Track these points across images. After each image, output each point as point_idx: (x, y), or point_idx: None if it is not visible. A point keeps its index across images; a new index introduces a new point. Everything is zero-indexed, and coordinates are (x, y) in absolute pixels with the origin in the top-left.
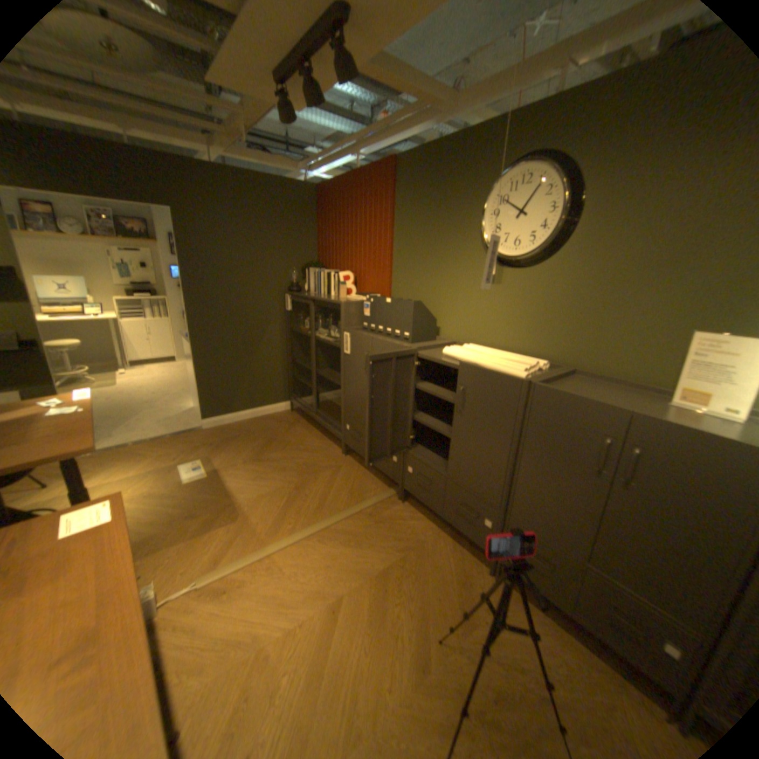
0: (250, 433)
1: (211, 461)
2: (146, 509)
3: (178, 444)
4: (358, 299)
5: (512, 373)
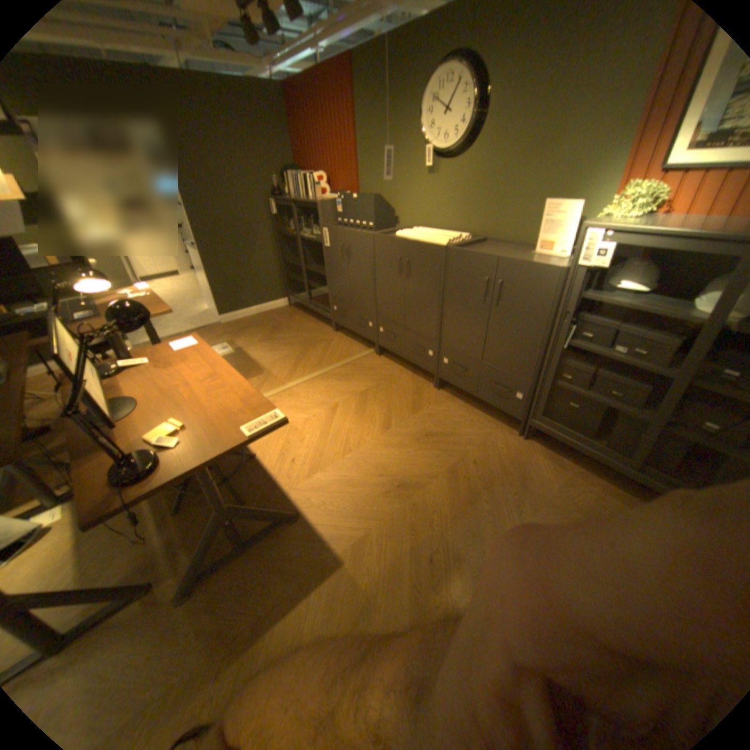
0: (263, 323)
1: (238, 343)
2: None
3: (209, 334)
4: (335, 197)
5: (442, 242)
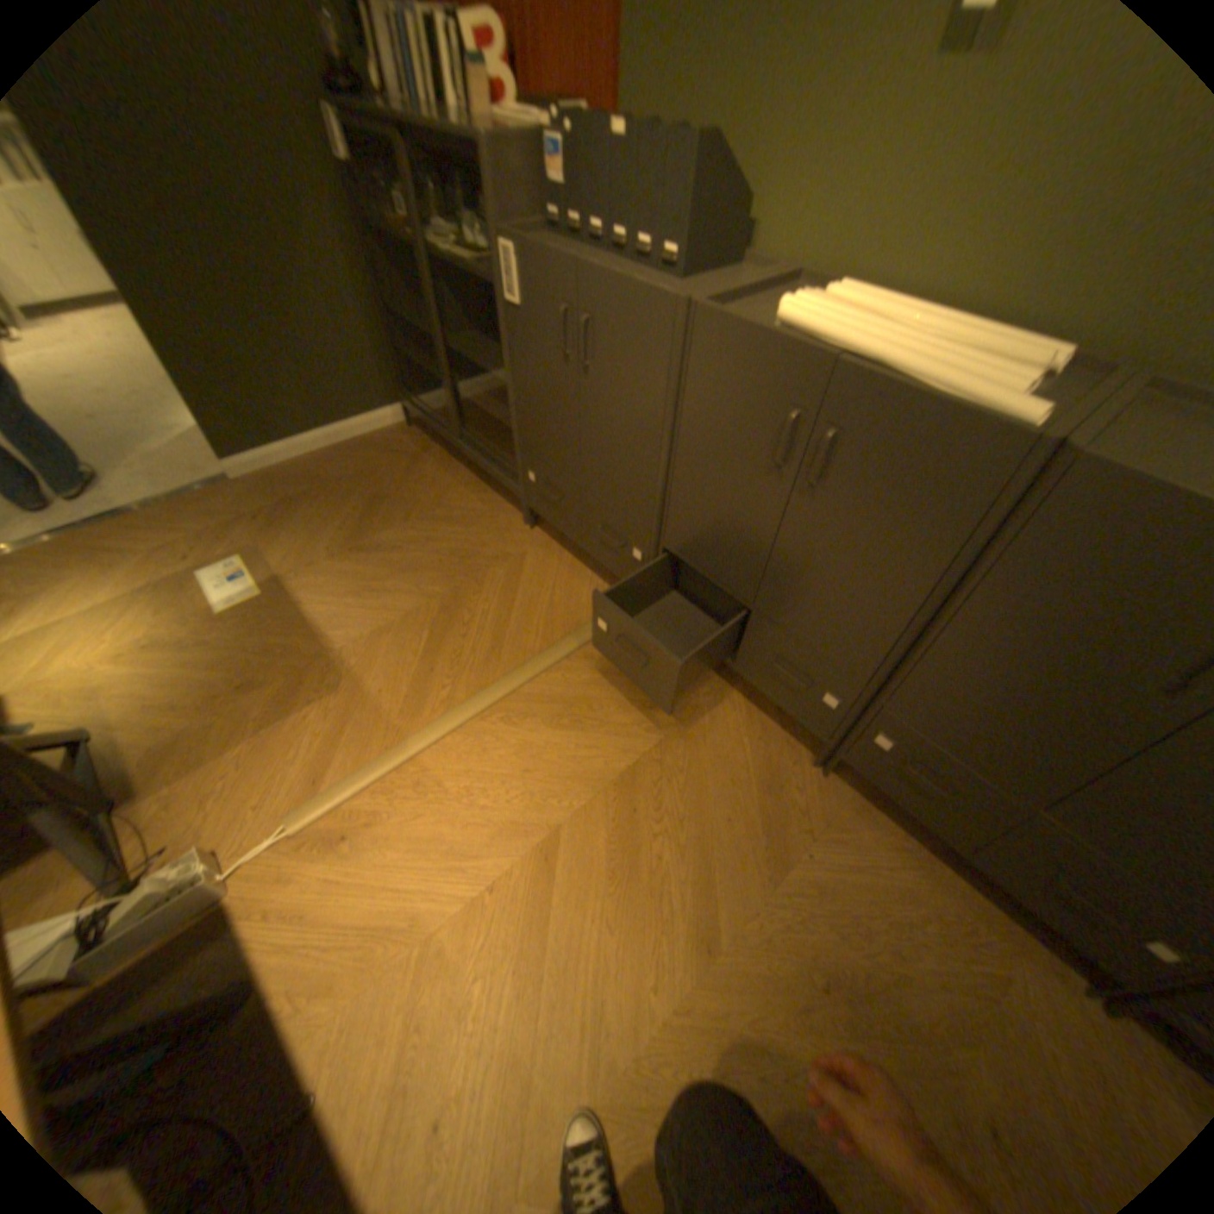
0: (331, 484)
1: (263, 557)
2: (152, 676)
3: (184, 518)
4: (525, 122)
5: (996, 401)
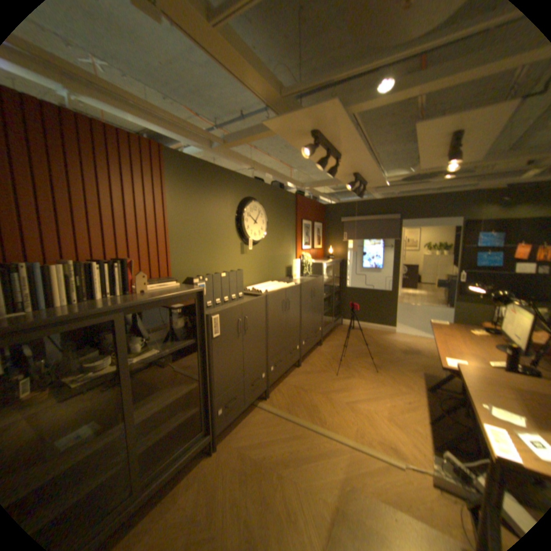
0: None
1: None
2: None
3: None
4: (173, 286)
5: (292, 285)
